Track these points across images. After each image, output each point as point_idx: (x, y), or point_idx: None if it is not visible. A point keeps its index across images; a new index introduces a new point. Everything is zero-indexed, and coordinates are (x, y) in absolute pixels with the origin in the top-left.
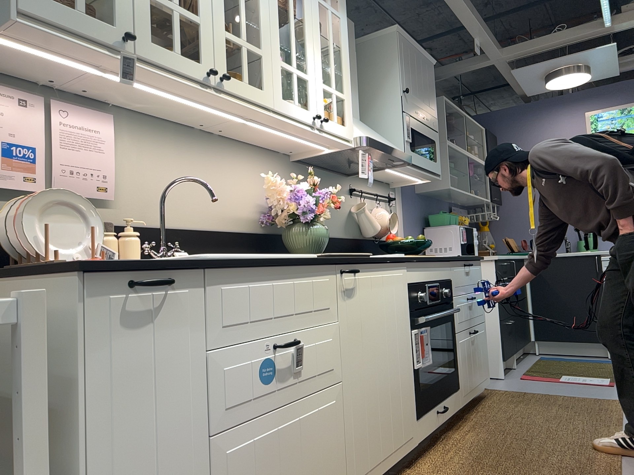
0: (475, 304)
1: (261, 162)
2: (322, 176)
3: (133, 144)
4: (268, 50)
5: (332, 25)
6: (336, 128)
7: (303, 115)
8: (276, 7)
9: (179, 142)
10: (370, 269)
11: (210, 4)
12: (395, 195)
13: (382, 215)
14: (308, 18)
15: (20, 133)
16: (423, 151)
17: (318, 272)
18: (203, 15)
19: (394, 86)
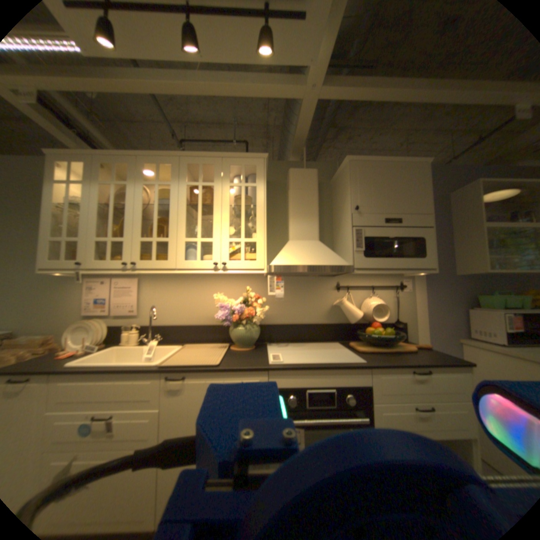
0: (440, 416)
1: (235, 282)
2: (297, 282)
3: (149, 289)
4: (173, 236)
5: (243, 195)
6: (240, 265)
7: (203, 265)
8: (183, 208)
9: (176, 283)
10: (204, 377)
11: (131, 229)
12: (410, 282)
13: (370, 305)
14: (215, 201)
15: (99, 295)
16: (397, 252)
17: (139, 378)
18: (125, 236)
19: (347, 205)
